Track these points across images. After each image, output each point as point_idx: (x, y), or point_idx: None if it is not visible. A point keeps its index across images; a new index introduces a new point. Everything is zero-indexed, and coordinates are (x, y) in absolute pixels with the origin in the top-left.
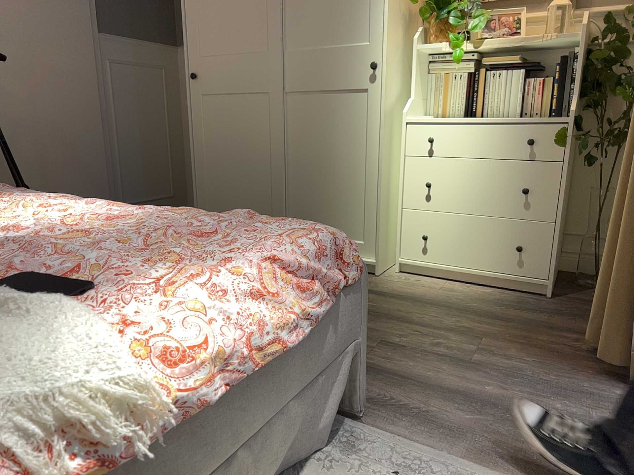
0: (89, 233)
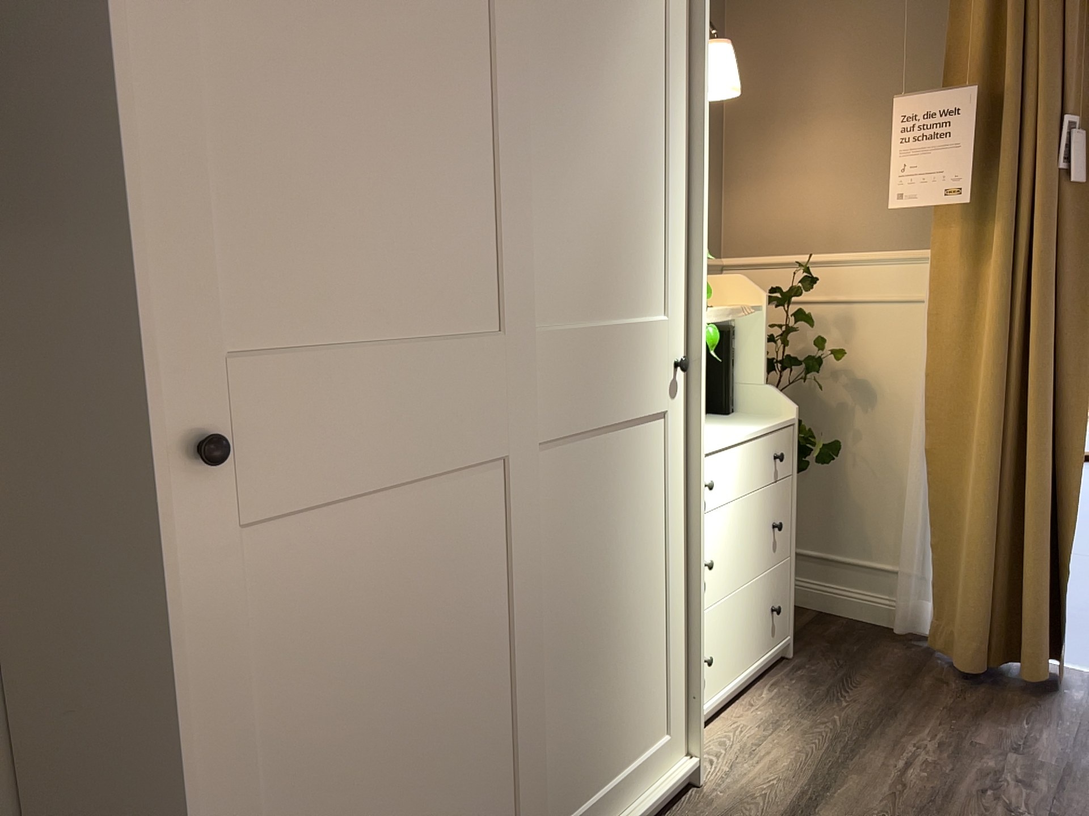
0: None
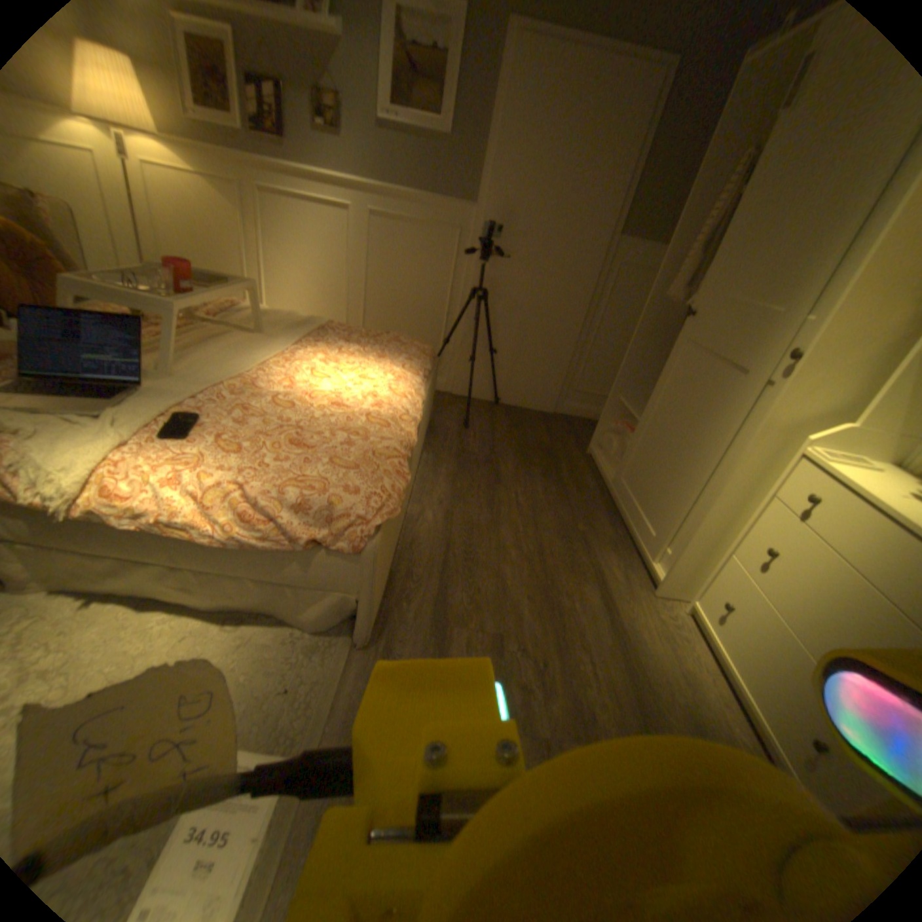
0: (306, 404)
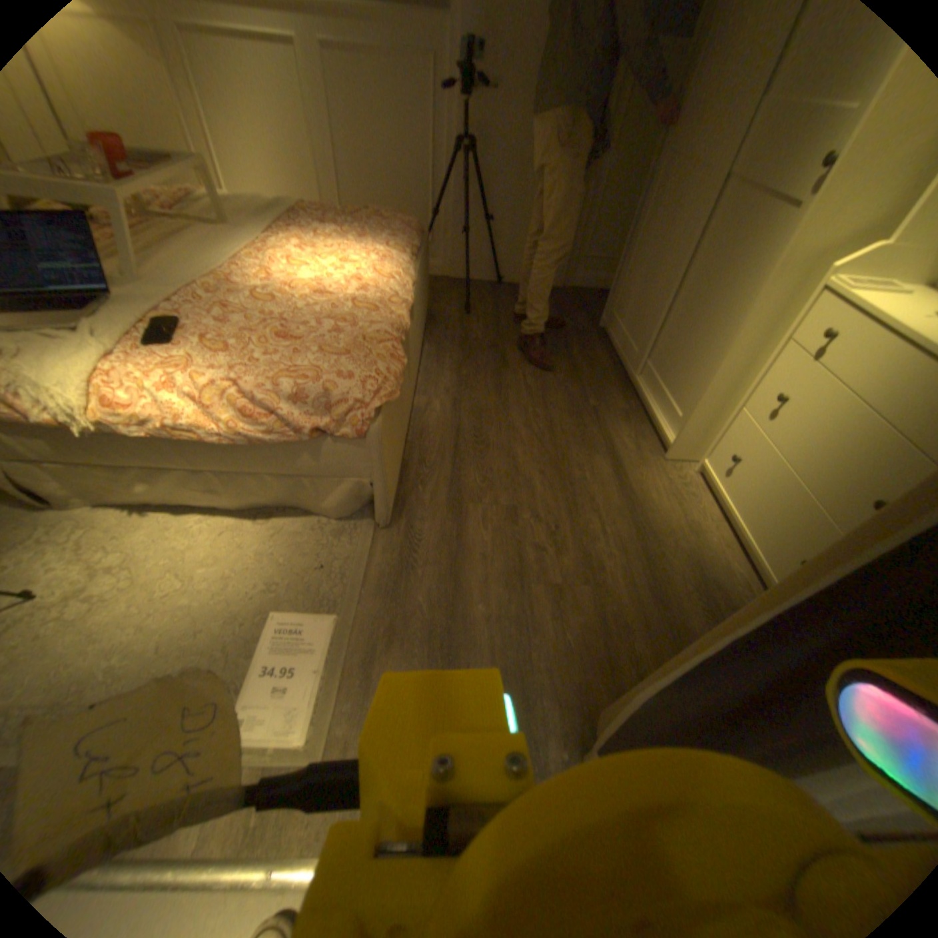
0: (287, 295)
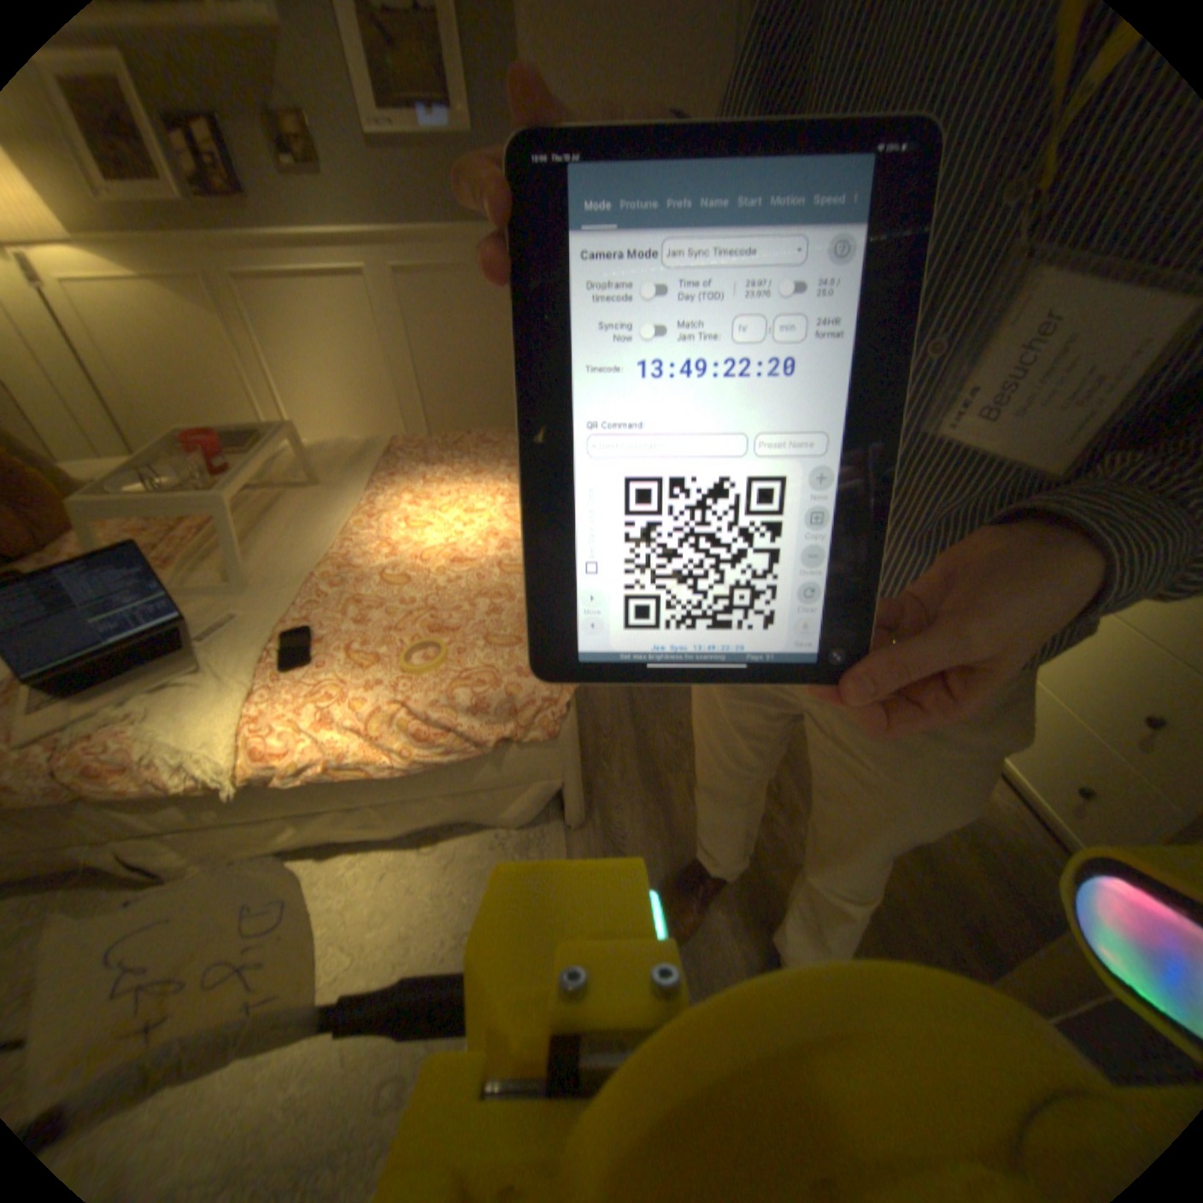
0: (424, 573)
